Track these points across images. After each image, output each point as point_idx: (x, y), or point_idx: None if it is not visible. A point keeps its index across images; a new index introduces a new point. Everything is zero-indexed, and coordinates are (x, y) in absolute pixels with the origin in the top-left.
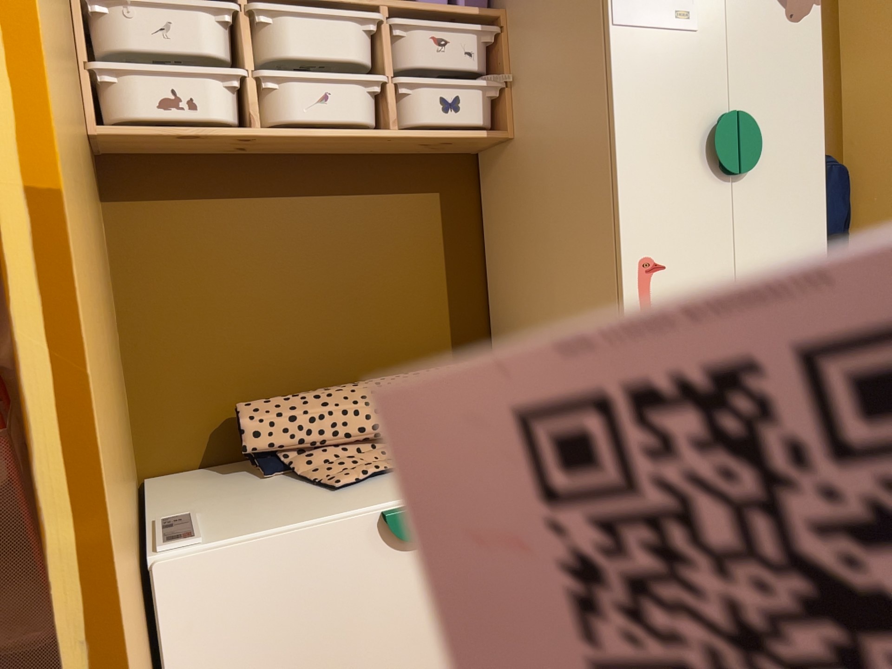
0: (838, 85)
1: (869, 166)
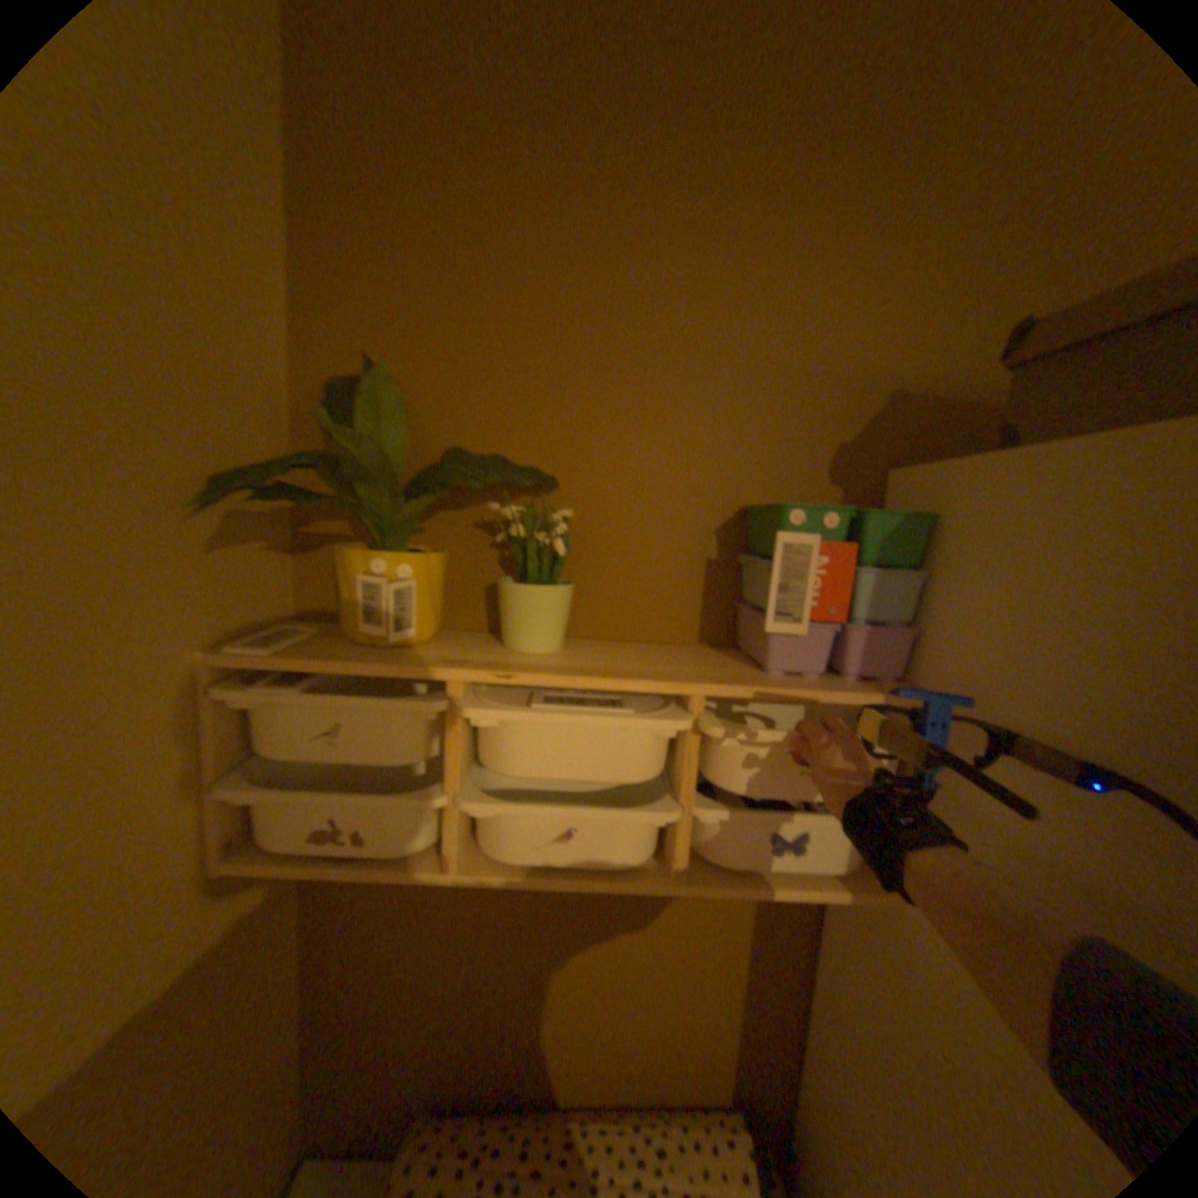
0: None
1: None
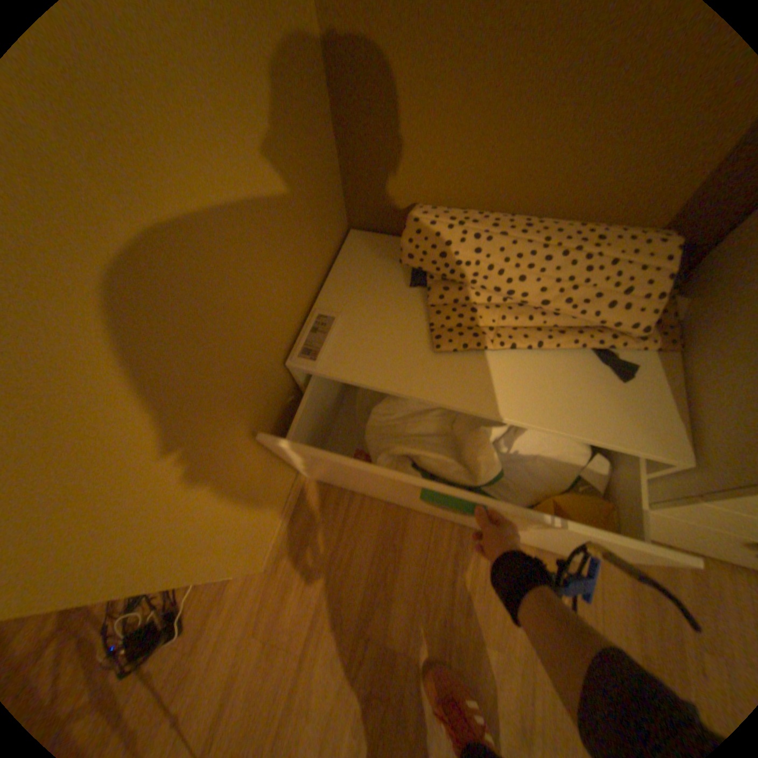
0: None
1: None
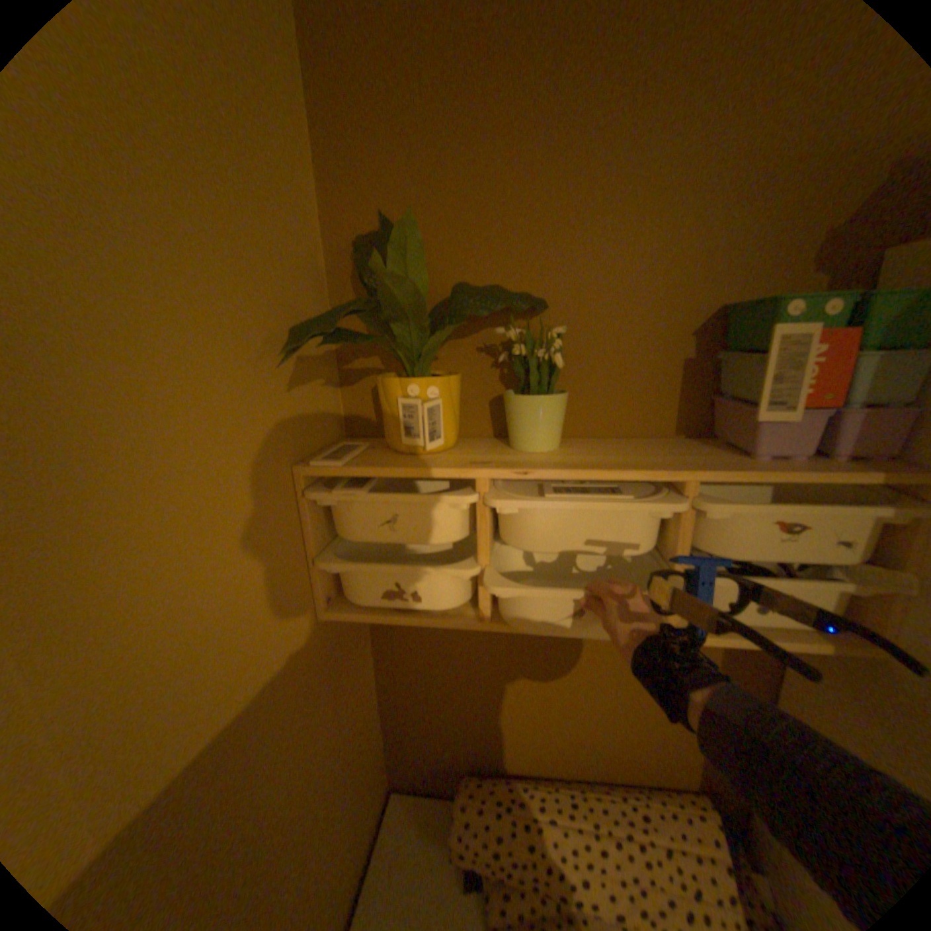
0: None
1: None
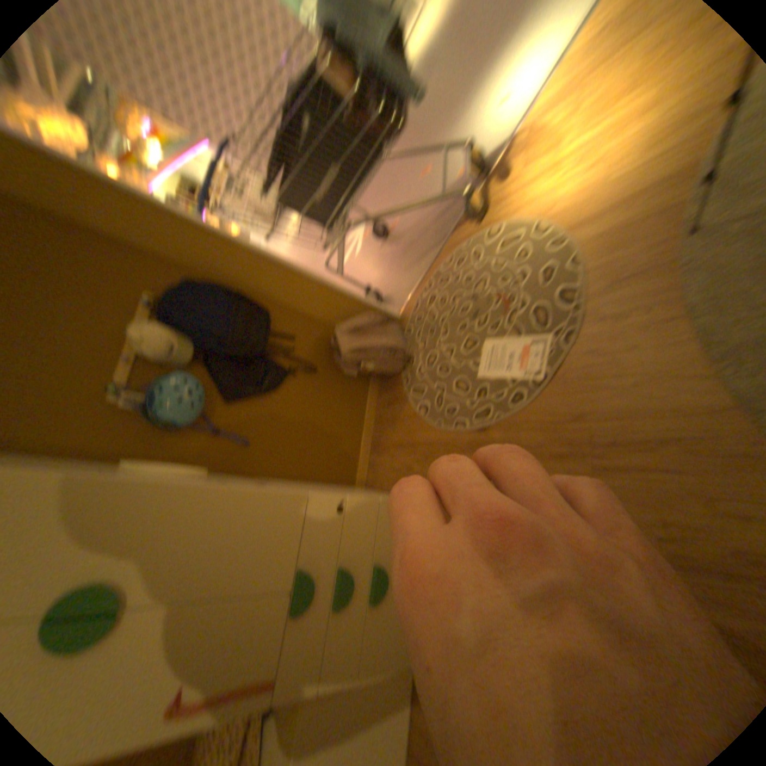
0: (106, 231)
1: (194, 246)
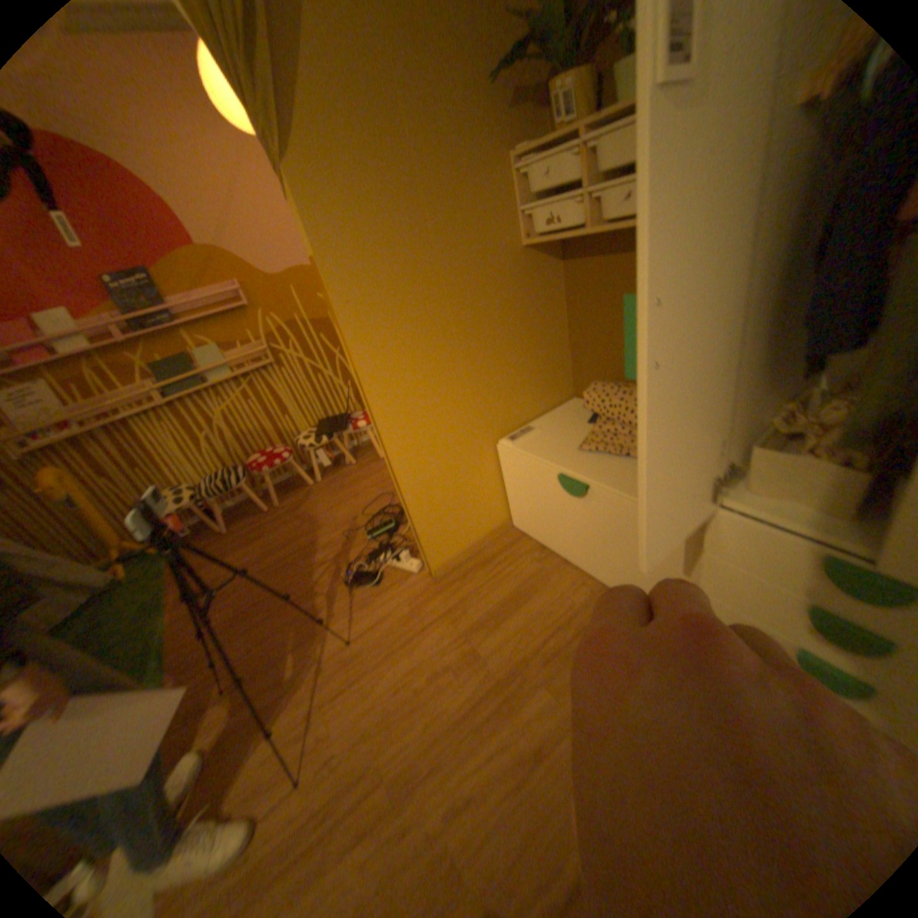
0: None
1: None
